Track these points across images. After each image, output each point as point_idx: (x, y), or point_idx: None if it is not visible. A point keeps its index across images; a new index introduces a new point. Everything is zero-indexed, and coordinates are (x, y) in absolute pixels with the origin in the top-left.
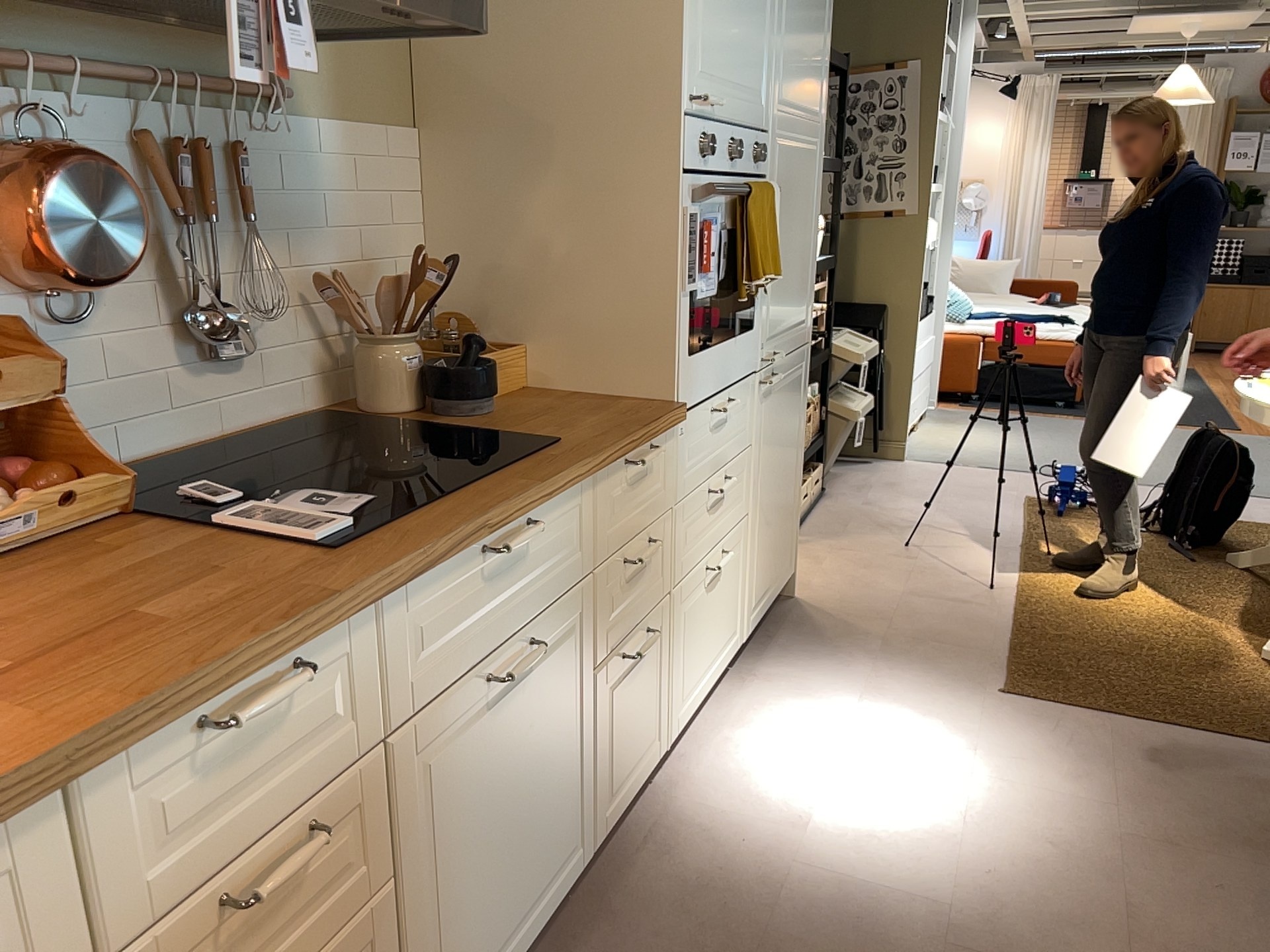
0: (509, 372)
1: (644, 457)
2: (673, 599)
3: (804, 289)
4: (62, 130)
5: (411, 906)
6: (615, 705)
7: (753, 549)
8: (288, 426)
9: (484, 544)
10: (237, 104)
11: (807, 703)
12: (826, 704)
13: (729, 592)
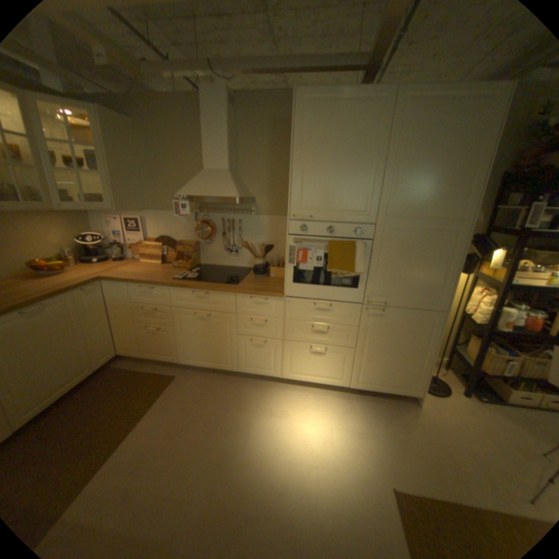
0: (281, 274)
1: (254, 298)
2: (284, 342)
3: (432, 287)
4: (210, 218)
5: (177, 335)
6: (248, 348)
7: (358, 362)
8: (246, 269)
9: (194, 291)
10: (240, 214)
11: (339, 415)
12: (342, 421)
13: (332, 363)
